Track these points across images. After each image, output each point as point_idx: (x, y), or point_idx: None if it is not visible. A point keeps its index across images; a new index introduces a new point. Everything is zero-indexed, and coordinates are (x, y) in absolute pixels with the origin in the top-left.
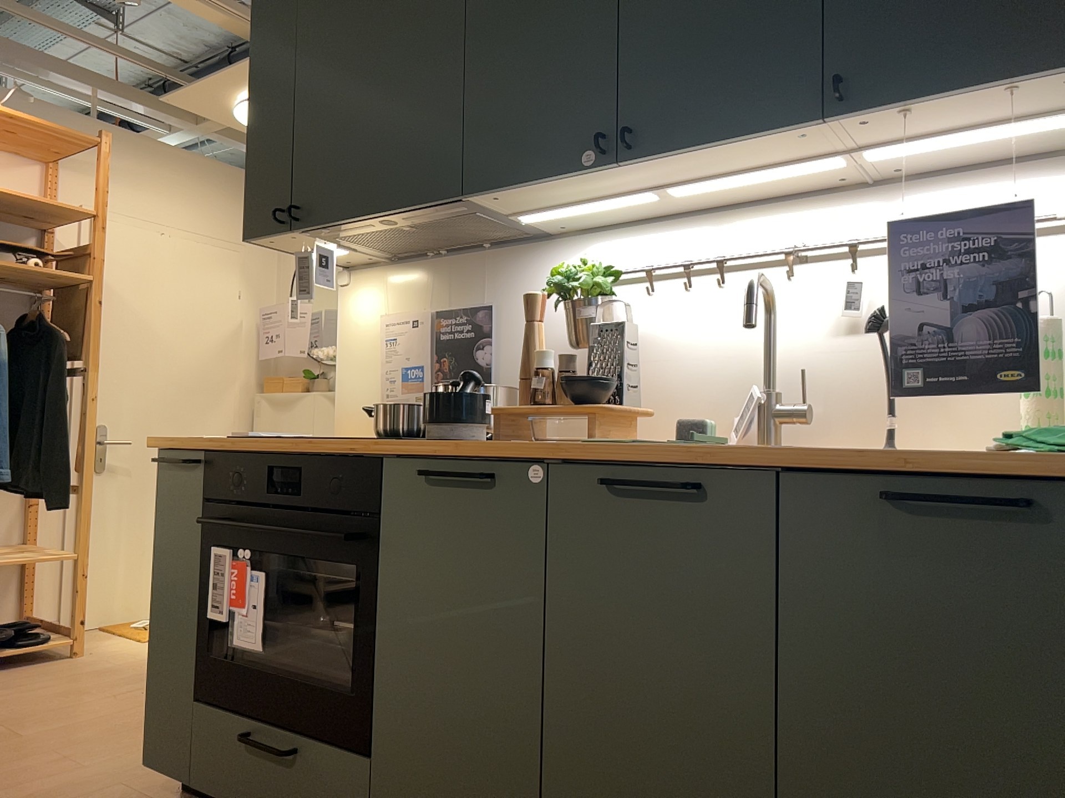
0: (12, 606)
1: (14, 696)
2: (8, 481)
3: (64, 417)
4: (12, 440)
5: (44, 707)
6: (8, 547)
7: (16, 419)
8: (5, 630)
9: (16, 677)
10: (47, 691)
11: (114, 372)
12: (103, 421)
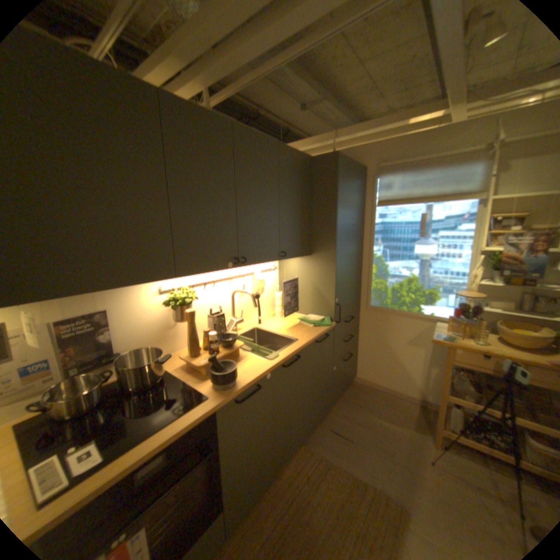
0: None
1: None
2: None
3: None
4: None
5: None
6: None
7: None
8: None
9: None
10: None
11: None
12: None
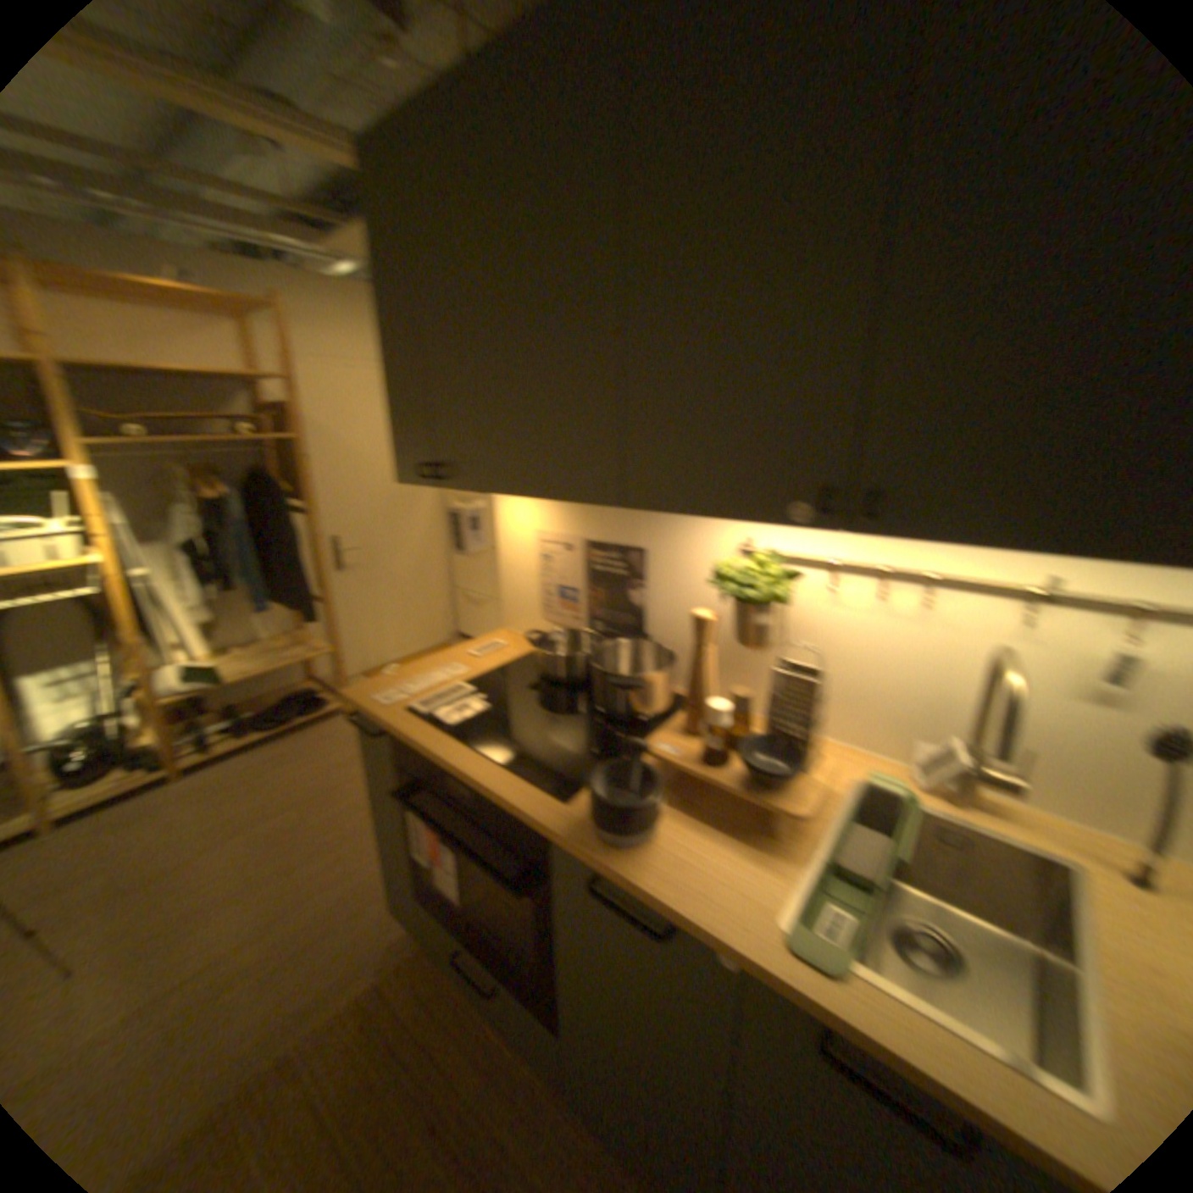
0: (296, 672)
1: (303, 769)
2: (268, 597)
3: (293, 557)
4: (262, 567)
5: (323, 785)
6: (282, 639)
7: (260, 551)
8: (291, 706)
9: (304, 743)
10: (325, 761)
11: (329, 494)
12: (329, 534)
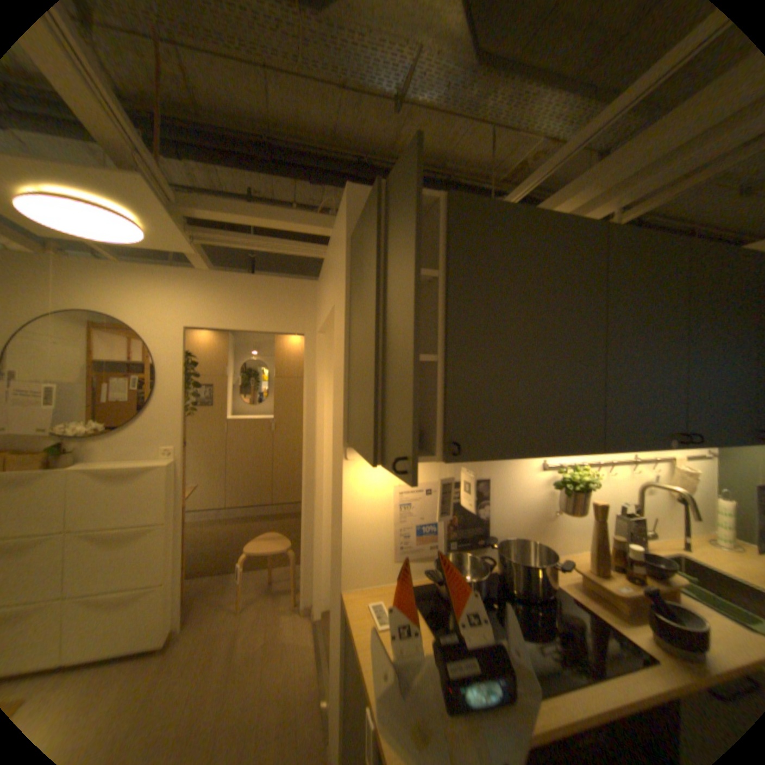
0: None
1: None
2: None
3: None
4: None
5: None
6: None
7: None
8: None
9: None
10: None
11: None
12: None
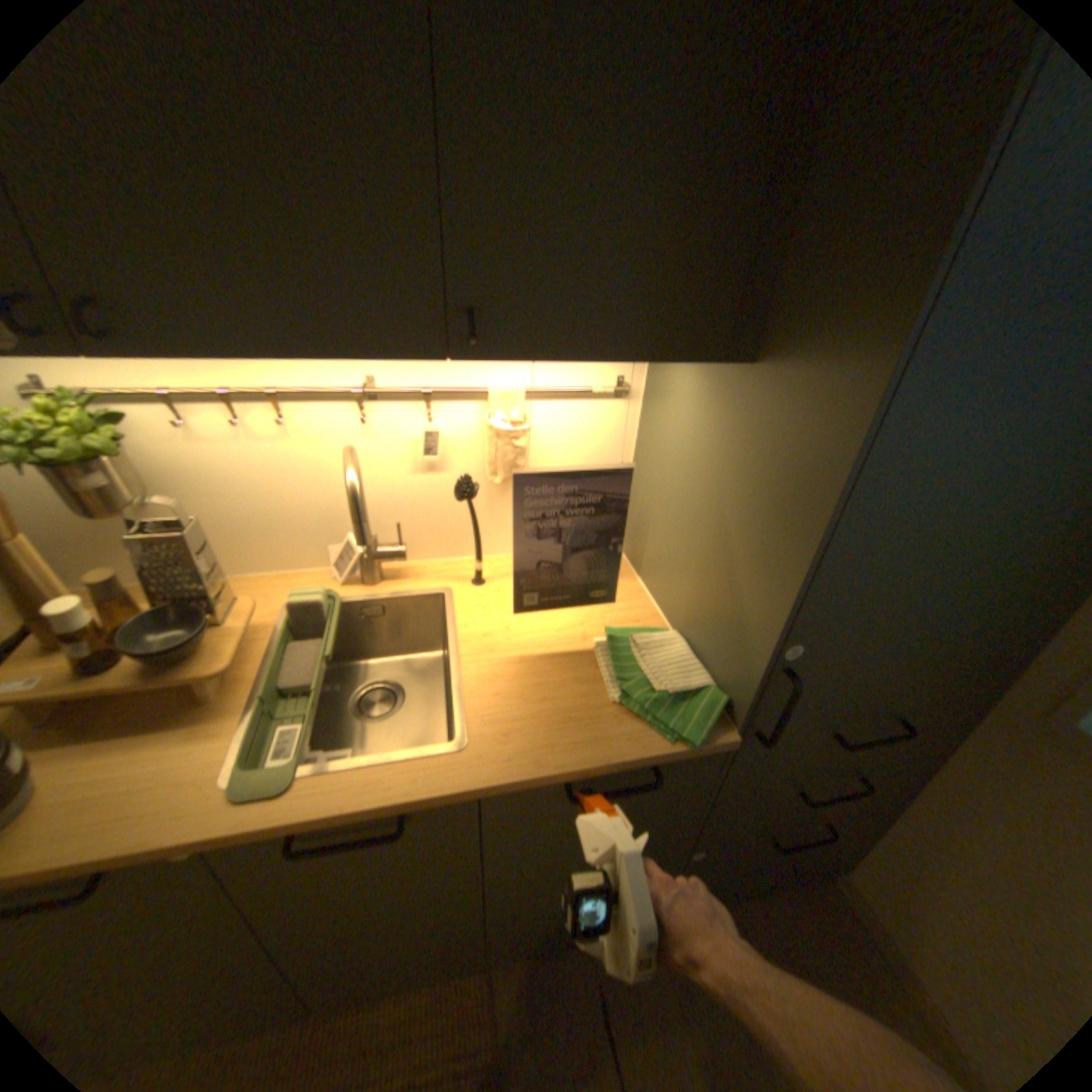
0: None
1: None
2: None
3: None
4: None
5: None
6: None
7: None
8: None
9: None
10: None
11: None
12: None
